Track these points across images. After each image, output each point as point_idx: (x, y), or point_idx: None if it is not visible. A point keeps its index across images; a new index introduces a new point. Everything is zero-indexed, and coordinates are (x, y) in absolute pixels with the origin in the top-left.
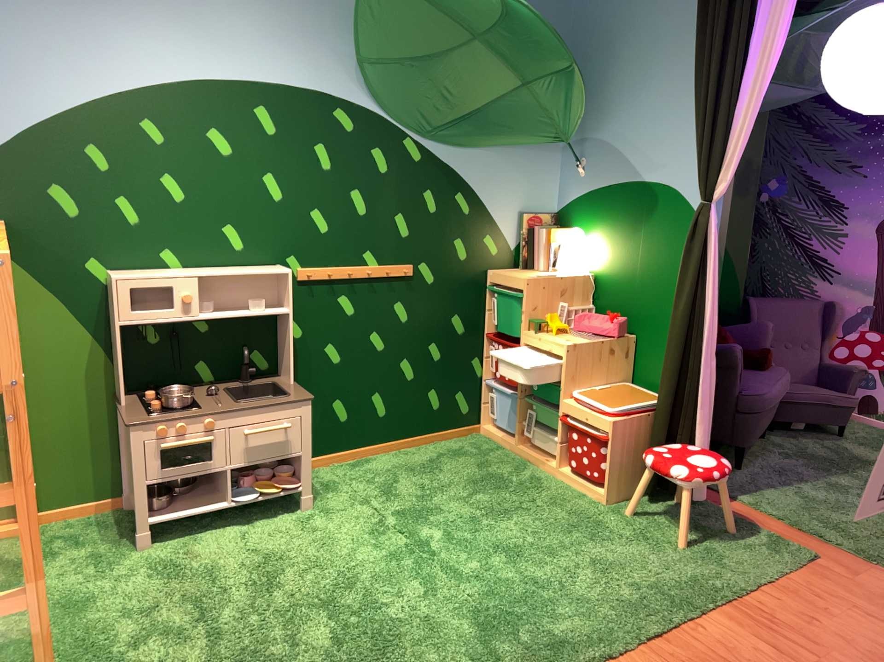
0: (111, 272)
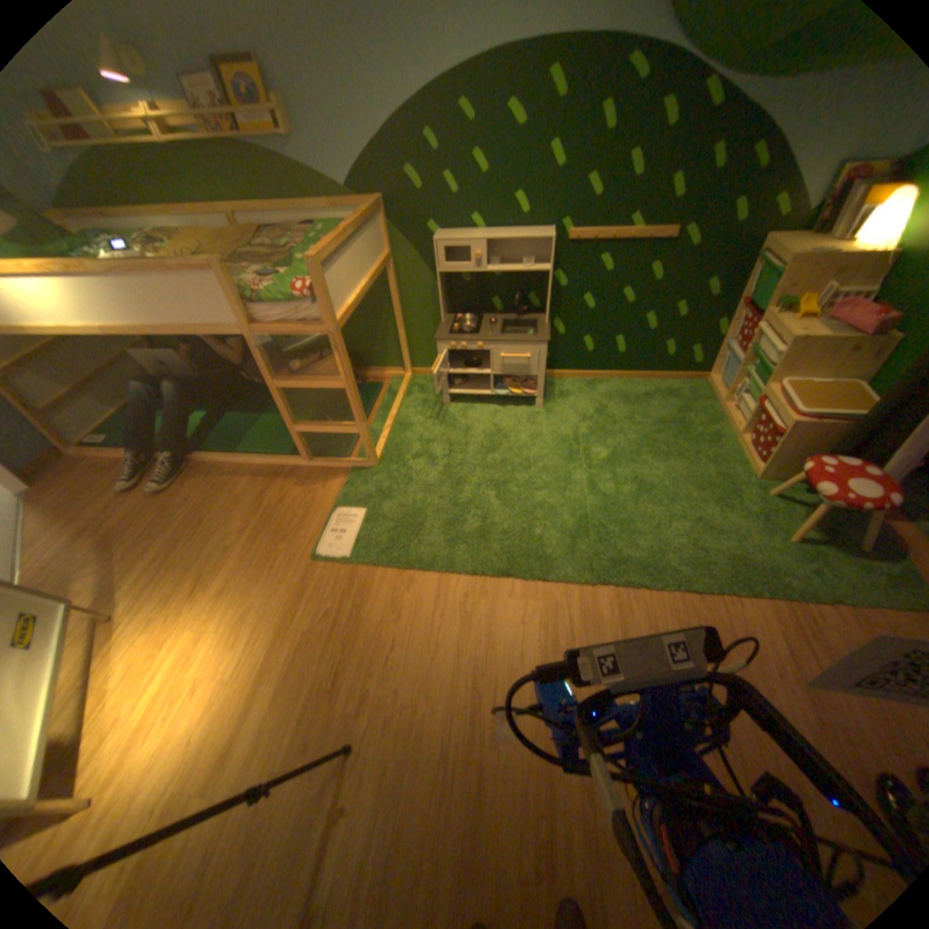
0: (436, 231)
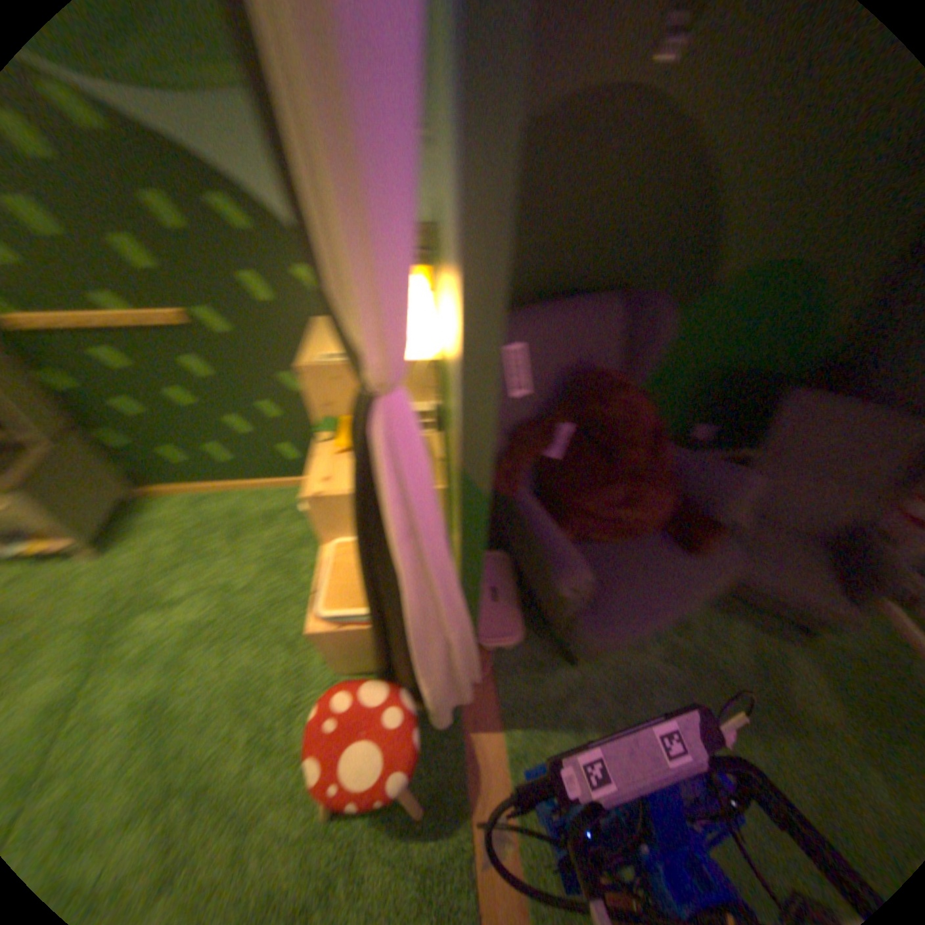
0: None
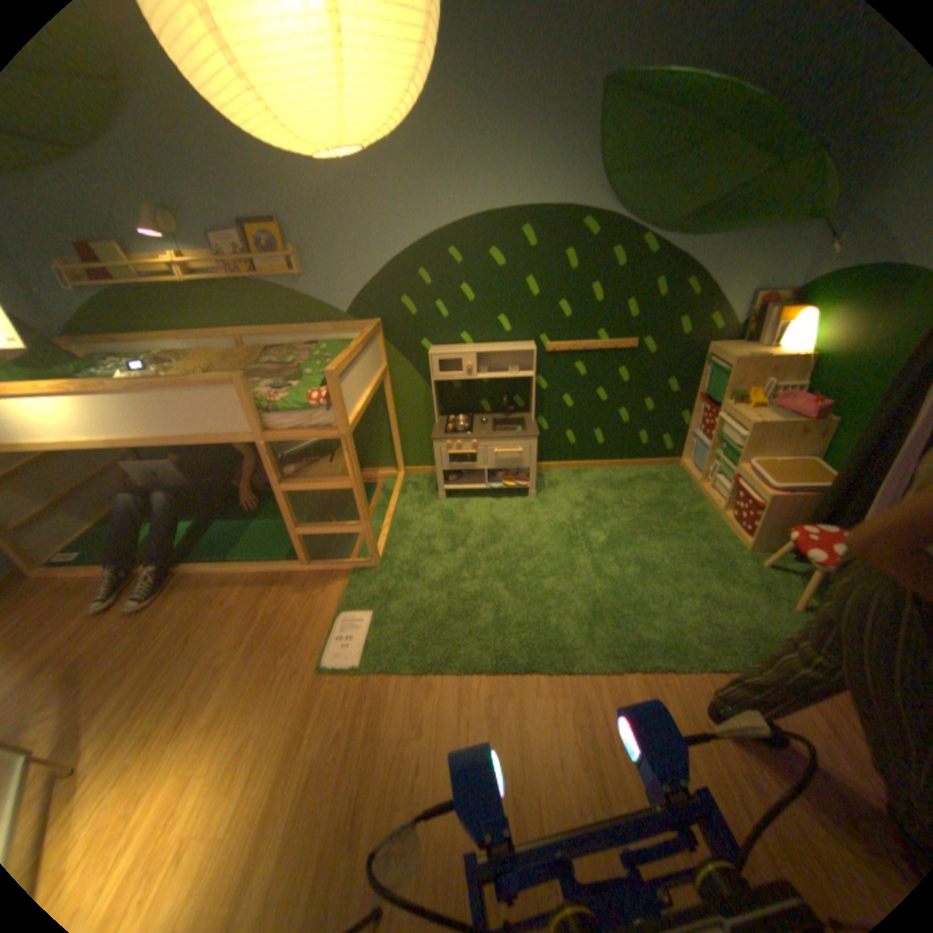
0: (429, 347)
